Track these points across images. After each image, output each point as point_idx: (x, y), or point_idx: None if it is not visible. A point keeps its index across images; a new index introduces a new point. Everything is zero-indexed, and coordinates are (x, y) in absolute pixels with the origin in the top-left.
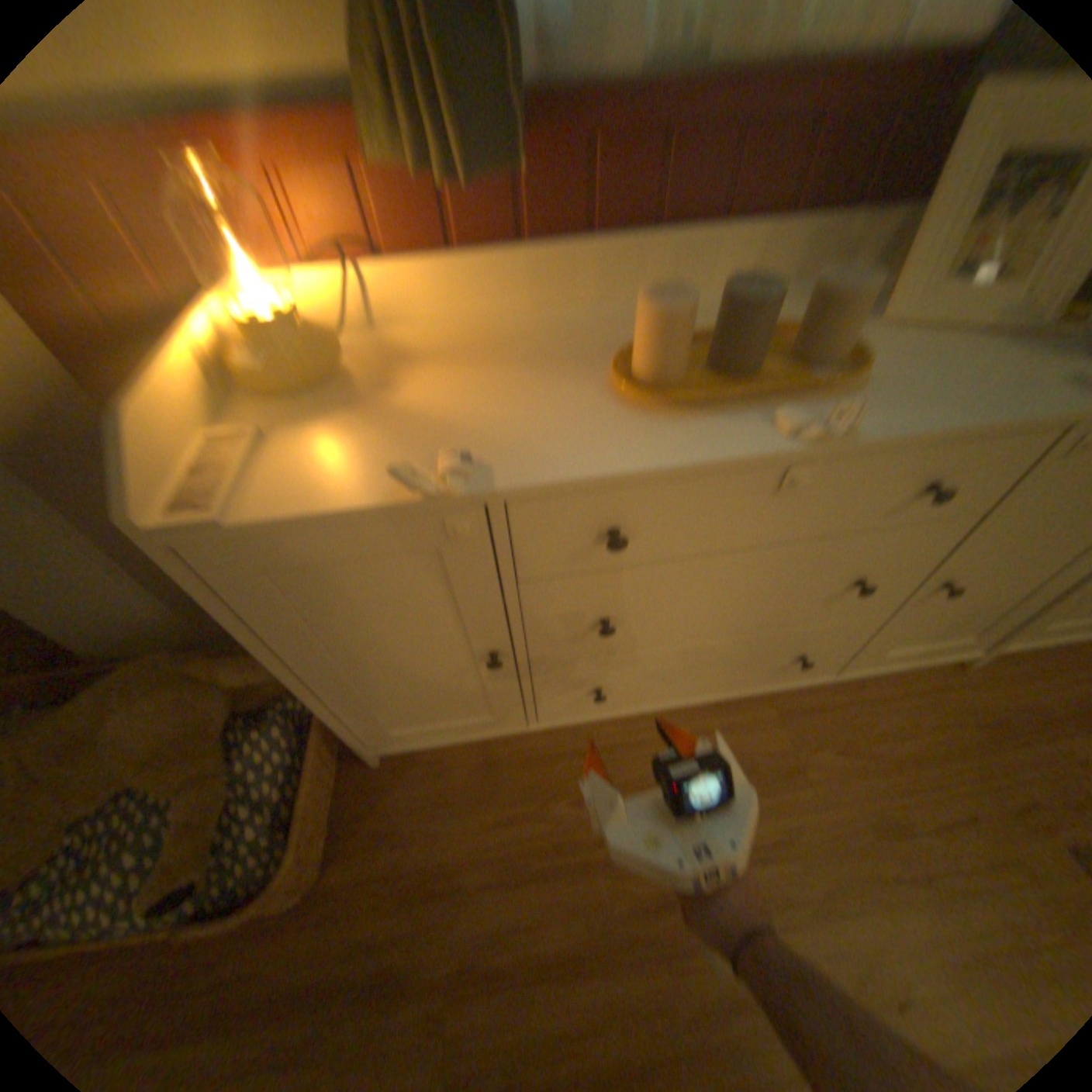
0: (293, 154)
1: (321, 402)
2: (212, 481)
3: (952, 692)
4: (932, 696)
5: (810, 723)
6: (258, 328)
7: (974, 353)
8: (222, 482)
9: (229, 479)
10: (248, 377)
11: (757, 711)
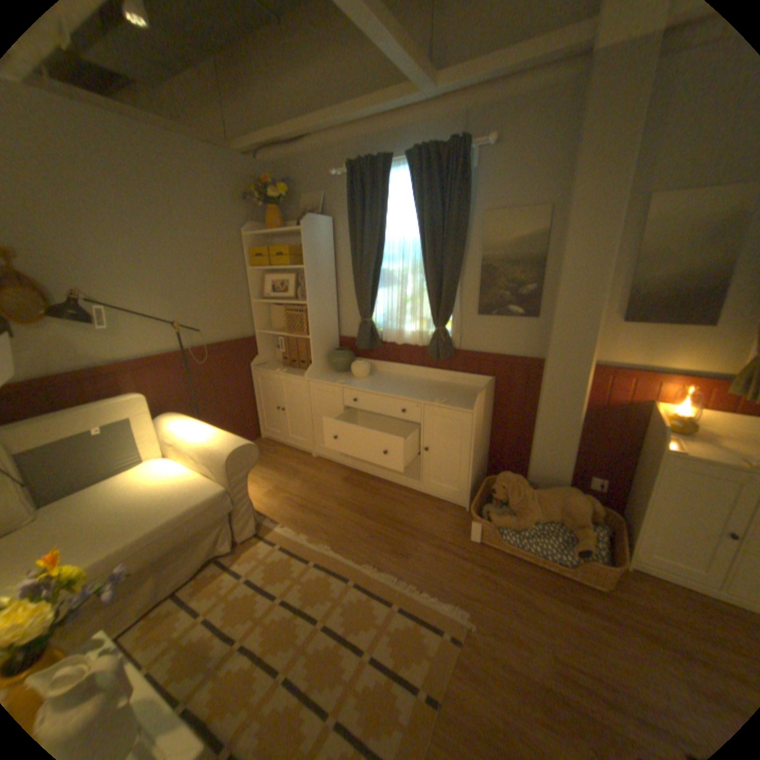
0: (701, 387)
1: (696, 440)
2: (679, 447)
3: None
4: None
5: None
6: (684, 419)
7: None
8: (685, 448)
9: (686, 448)
10: (677, 428)
11: None
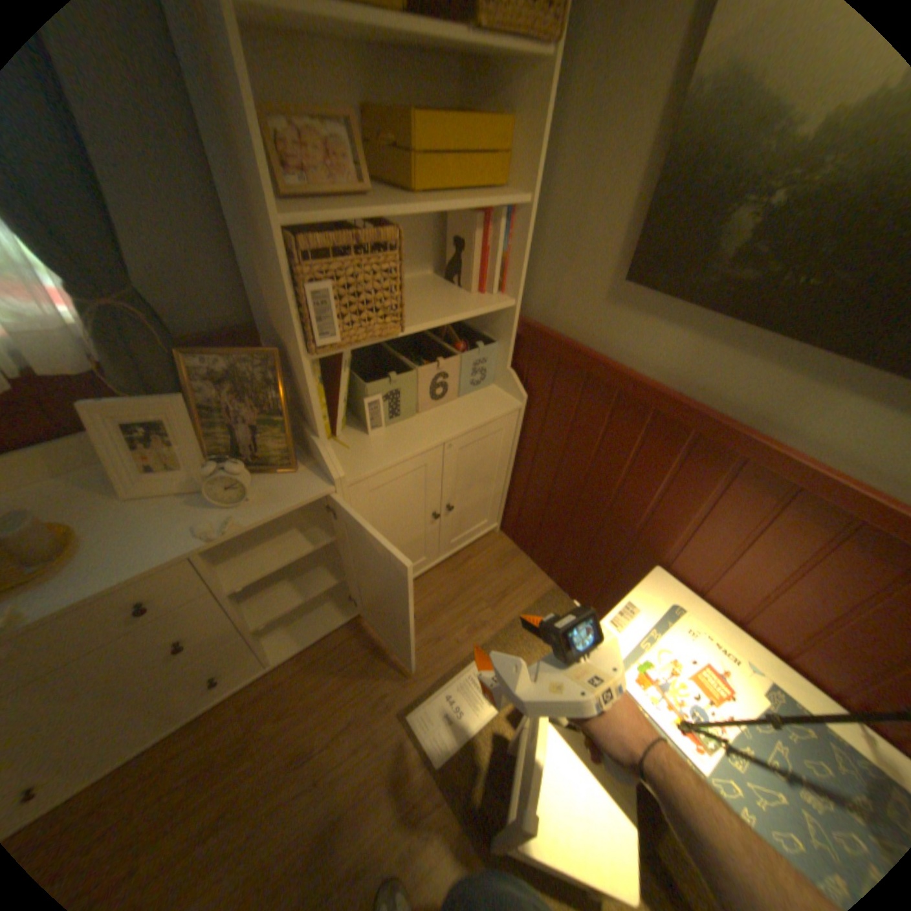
0: None
1: None
2: None
3: (352, 640)
4: (340, 649)
5: (257, 709)
6: None
7: (157, 519)
8: None
9: None
10: None
11: (219, 718)
